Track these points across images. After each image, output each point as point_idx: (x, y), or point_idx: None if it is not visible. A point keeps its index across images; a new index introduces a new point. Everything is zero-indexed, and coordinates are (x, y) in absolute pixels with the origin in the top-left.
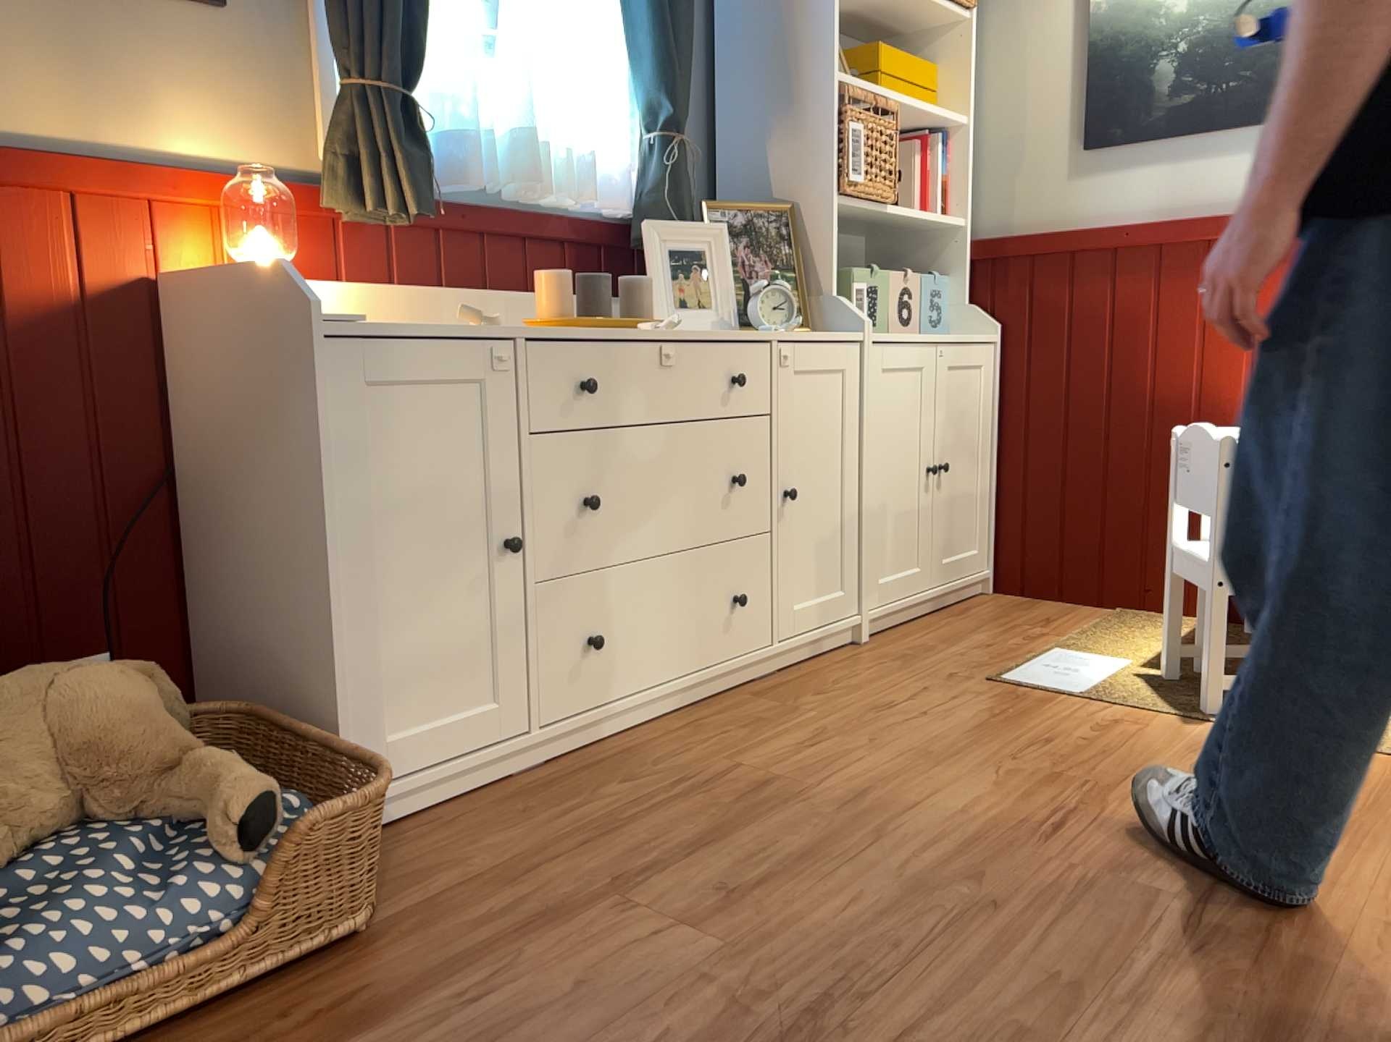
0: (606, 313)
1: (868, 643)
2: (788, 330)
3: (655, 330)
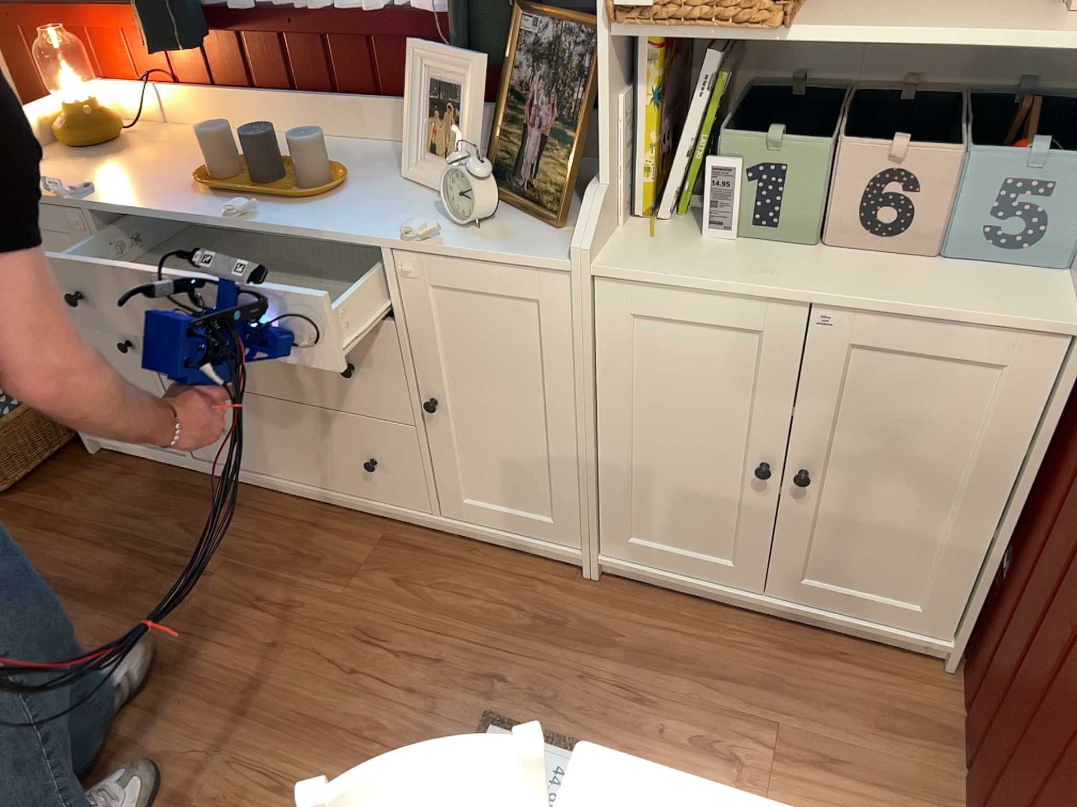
0: (270, 177)
1: (594, 577)
2: (462, 234)
3: (238, 219)
